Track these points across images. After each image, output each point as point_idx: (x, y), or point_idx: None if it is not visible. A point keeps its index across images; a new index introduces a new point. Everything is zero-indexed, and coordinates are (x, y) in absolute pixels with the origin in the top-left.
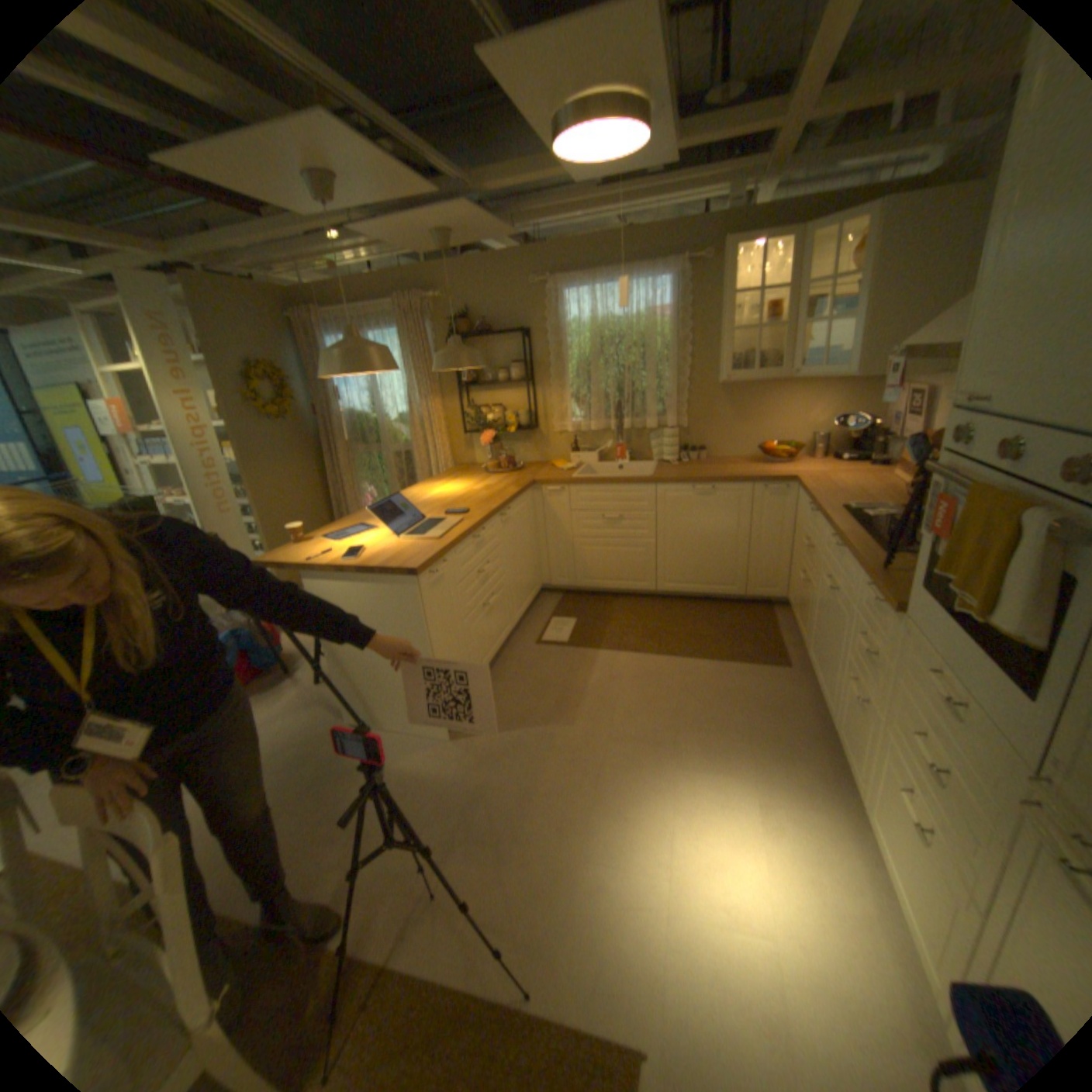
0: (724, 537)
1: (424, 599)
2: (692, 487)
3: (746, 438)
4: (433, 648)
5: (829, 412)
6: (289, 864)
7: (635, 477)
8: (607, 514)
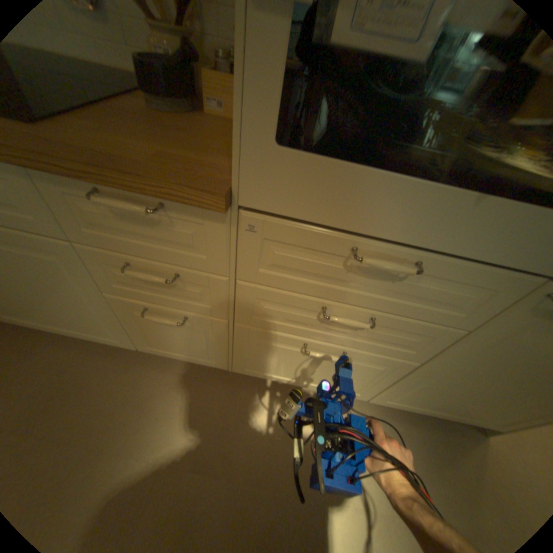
0: None
1: None
2: None
3: None
4: None
5: None
6: None
7: None
8: None
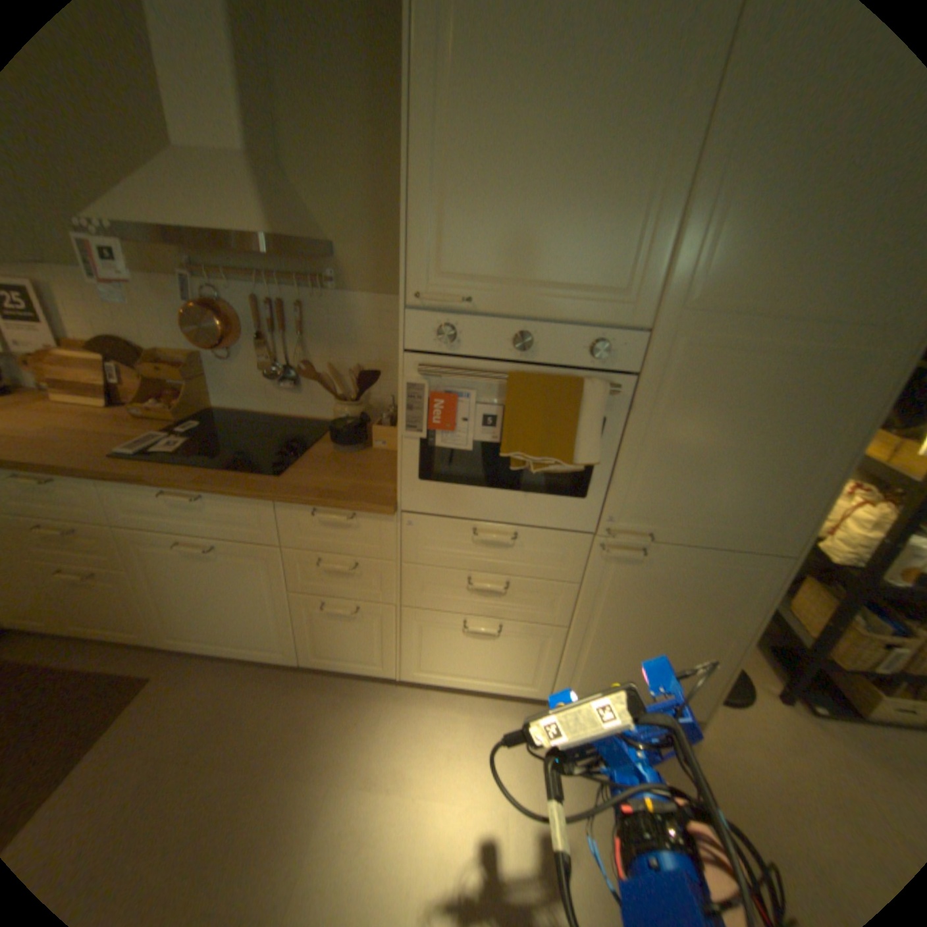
0: None
1: None
2: None
3: None
4: None
5: None
6: None
7: None
8: None
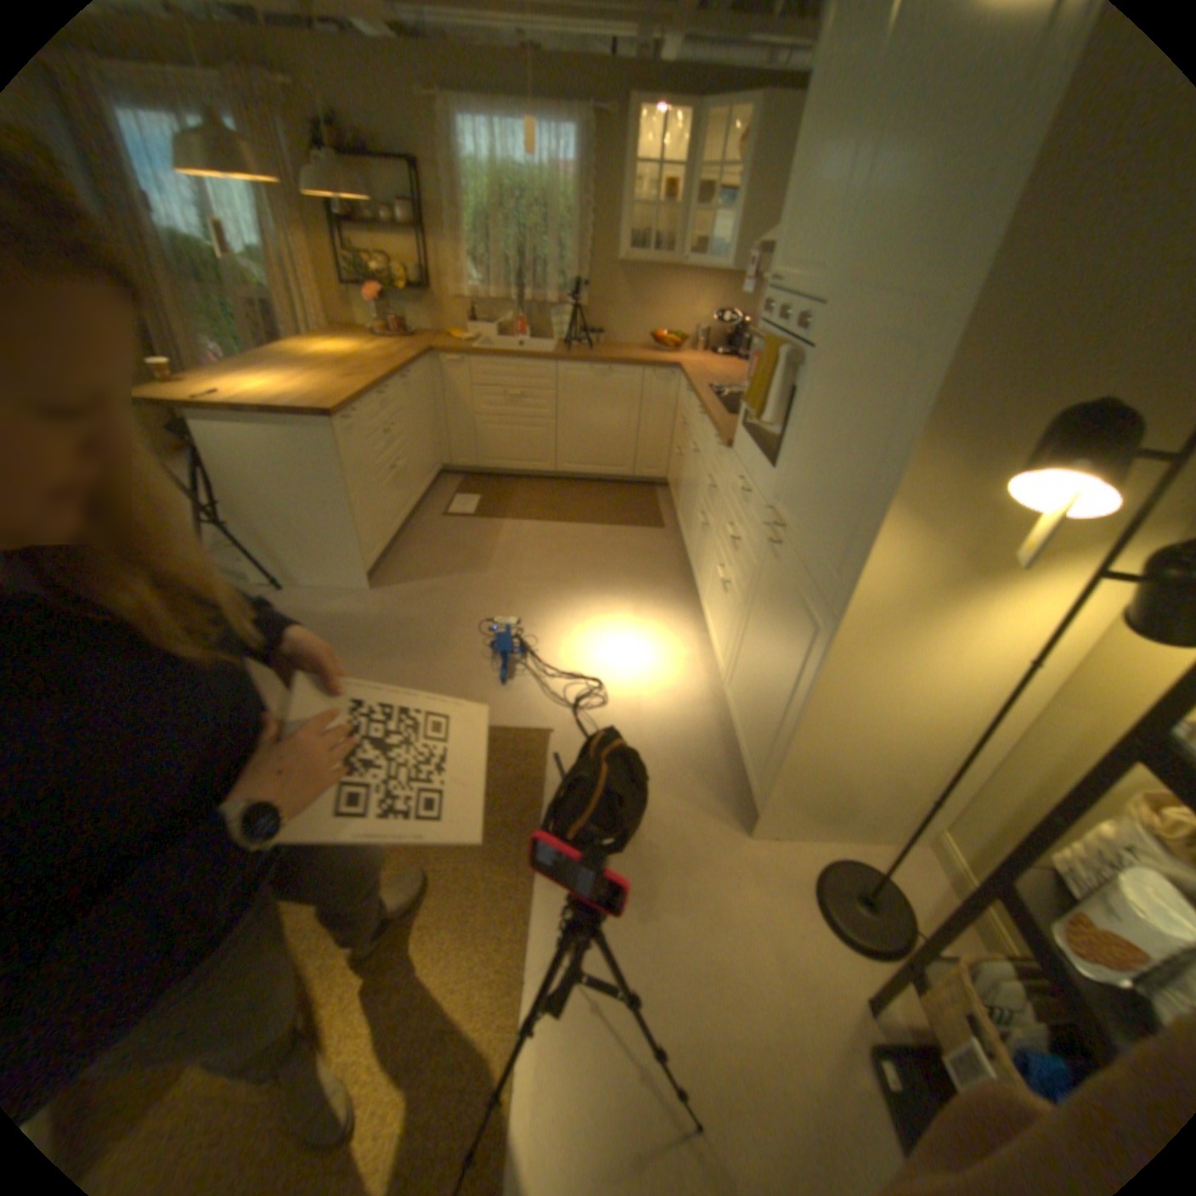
0: (617, 421)
1: (340, 447)
2: (591, 368)
3: (640, 326)
4: (352, 499)
5: (710, 308)
6: None
7: (537, 354)
8: (509, 392)
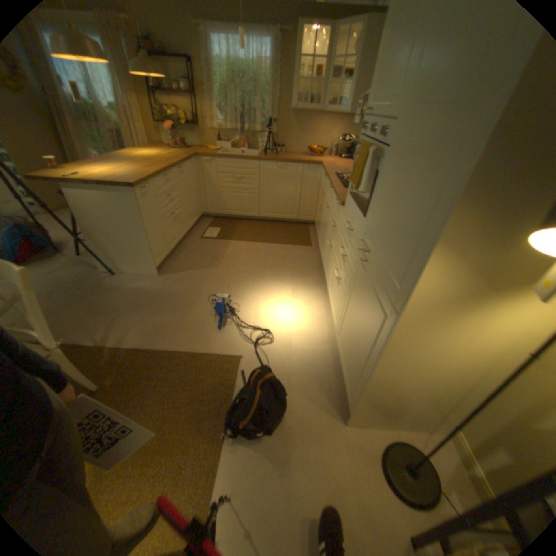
0: (289, 191)
1: (138, 202)
2: (275, 164)
3: (302, 143)
4: (146, 229)
5: (338, 133)
6: (80, 324)
7: (248, 156)
8: (234, 176)
